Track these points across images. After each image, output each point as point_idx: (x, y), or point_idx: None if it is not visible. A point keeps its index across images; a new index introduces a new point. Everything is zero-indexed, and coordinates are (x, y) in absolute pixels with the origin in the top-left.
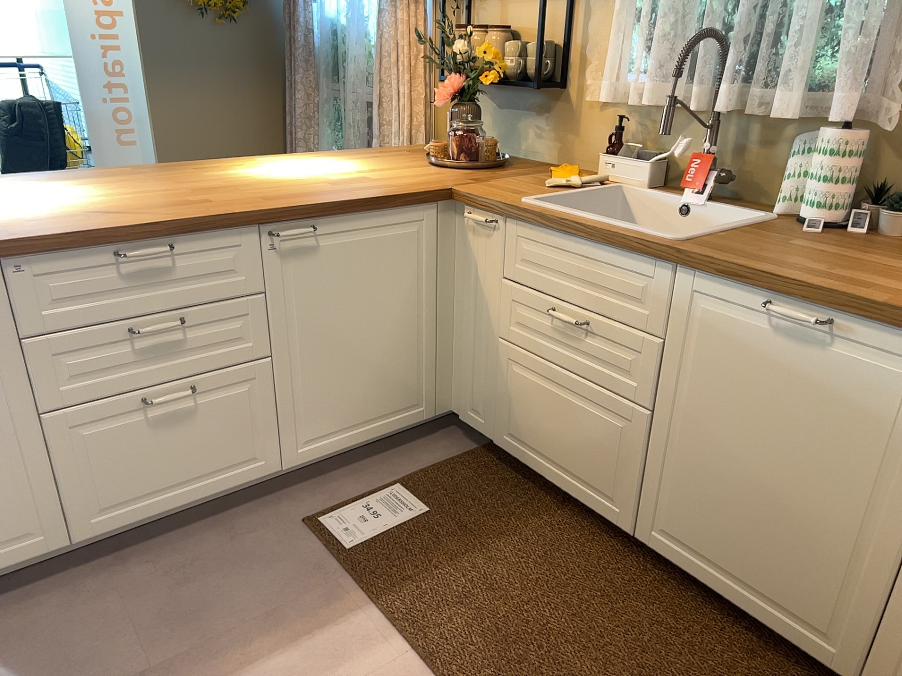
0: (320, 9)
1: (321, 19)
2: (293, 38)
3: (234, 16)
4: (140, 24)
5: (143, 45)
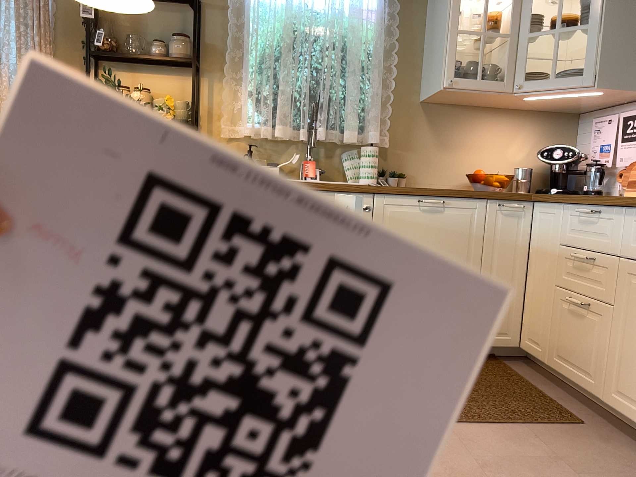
0: None
1: None
2: None
3: None
4: None
5: None
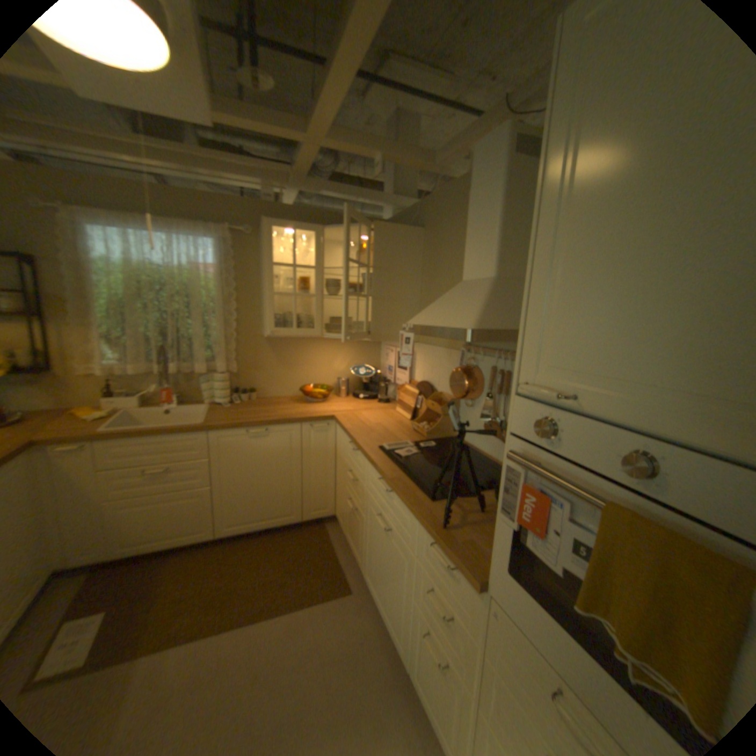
0: None
1: None
2: None
3: None
4: None
5: None
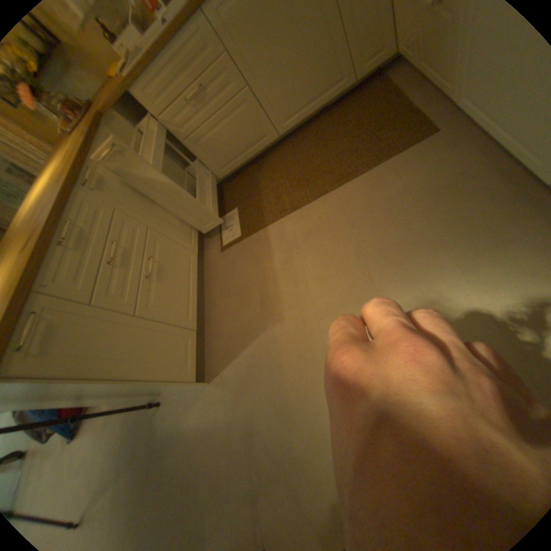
0: None
1: None
2: None
3: None
4: None
5: None
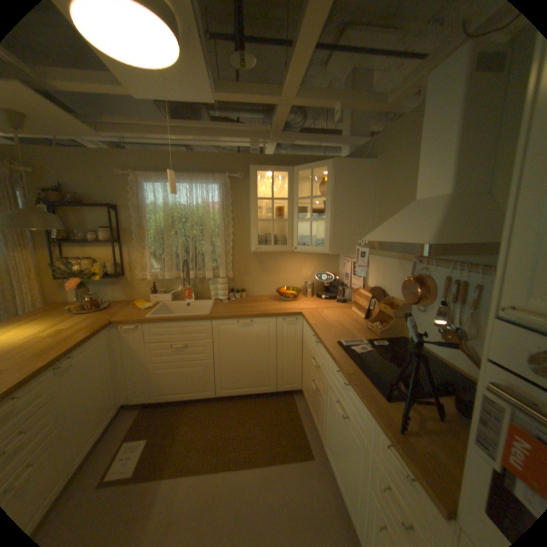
0: None
1: None
2: None
3: None
4: None
5: None
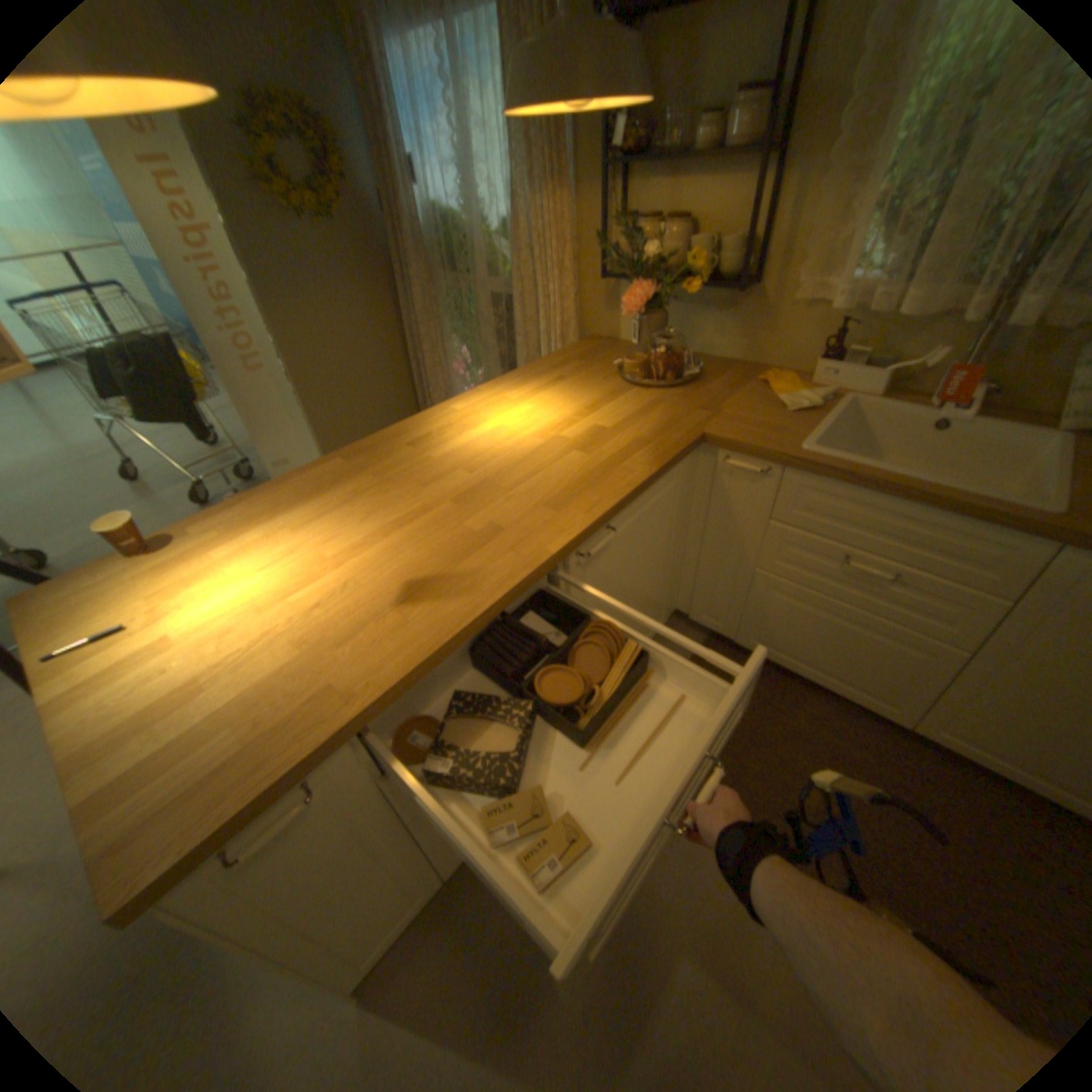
0: (420, 189)
1: (422, 201)
2: (393, 226)
3: (326, 209)
4: (231, 236)
5: (241, 260)
